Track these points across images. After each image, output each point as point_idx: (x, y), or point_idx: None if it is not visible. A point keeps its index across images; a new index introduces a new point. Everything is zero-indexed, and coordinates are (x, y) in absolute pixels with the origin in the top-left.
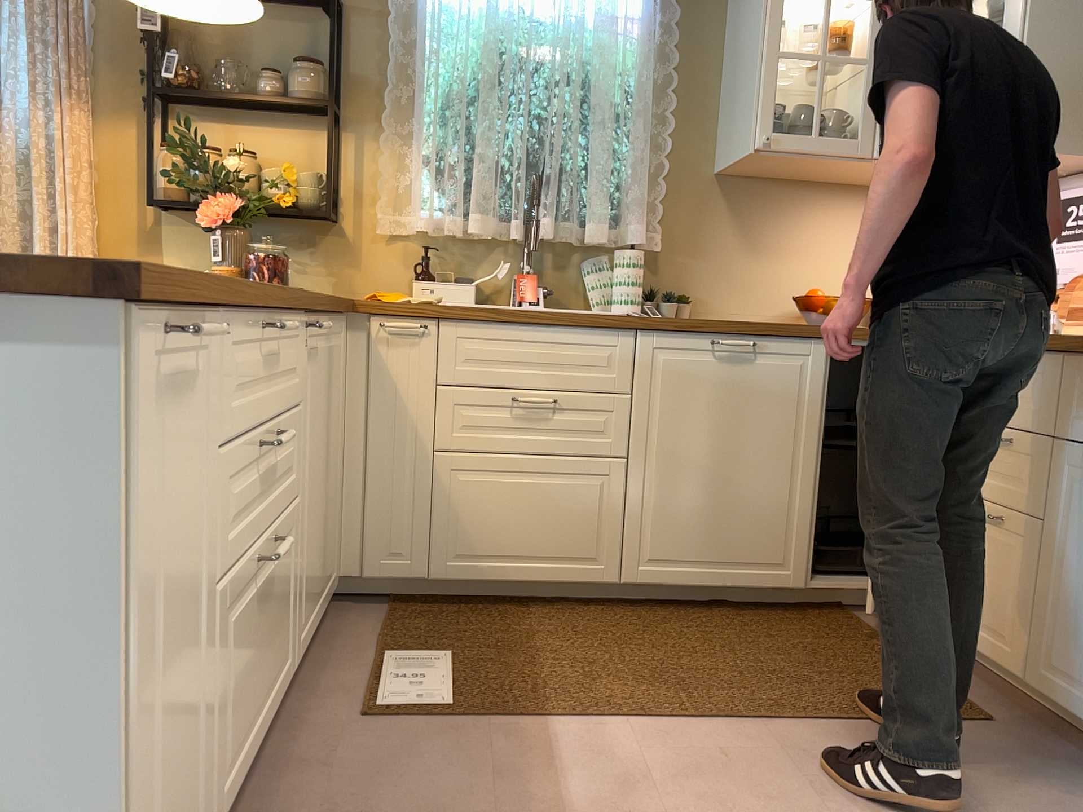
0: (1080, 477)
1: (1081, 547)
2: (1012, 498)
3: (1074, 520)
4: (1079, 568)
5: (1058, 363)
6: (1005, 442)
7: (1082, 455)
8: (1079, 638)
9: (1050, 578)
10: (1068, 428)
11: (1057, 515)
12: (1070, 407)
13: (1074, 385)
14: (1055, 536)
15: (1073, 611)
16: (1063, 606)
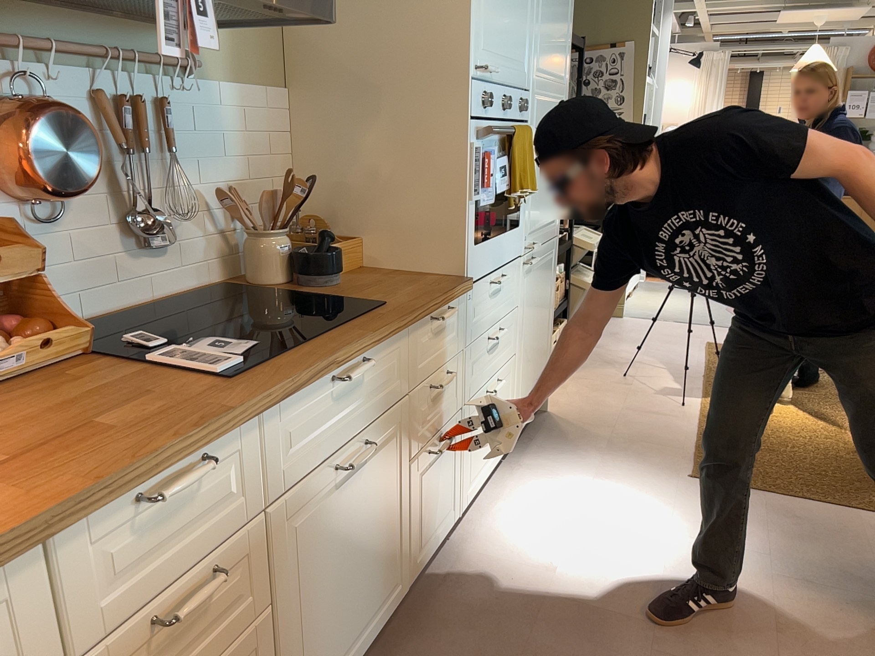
0: (292, 522)
1: (306, 578)
2: (224, 635)
3: (295, 565)
4: (307, 598)
5: (250, 427)
6: (222, 574)
7: (291, 499)
8: (317, 649)
9: (284, 645)
10: (274, 488)
11: (280, 581)
12: (272, 463)
13: (270, 438)
14: (281, 603)
15: (309, 638)
16: (300, 648)
